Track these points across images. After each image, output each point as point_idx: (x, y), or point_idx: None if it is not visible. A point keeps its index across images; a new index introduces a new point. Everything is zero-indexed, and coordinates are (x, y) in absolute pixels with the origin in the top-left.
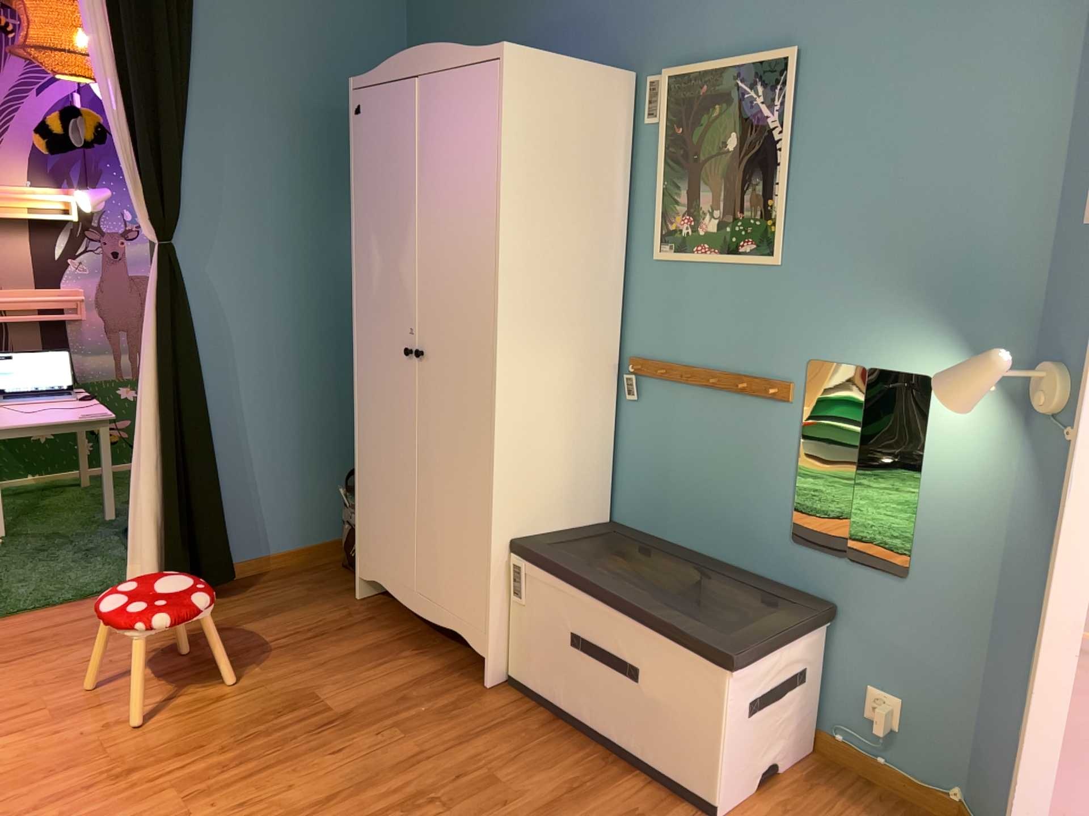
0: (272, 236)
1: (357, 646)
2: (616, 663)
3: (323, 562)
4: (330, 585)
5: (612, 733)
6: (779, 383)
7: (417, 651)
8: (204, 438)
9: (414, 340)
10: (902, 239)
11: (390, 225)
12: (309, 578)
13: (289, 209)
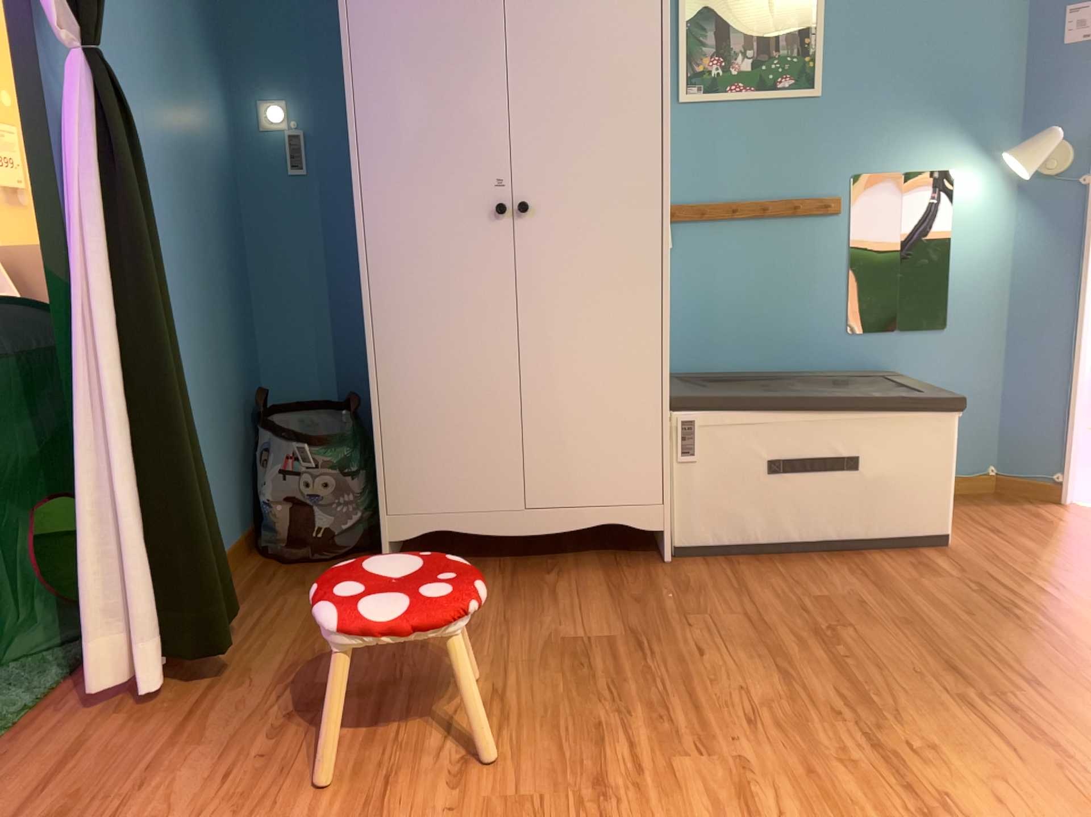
0: (143, 80)
1: (490, 594)
2: (826, 460)
3: (257, 564)
4: (321, 573)
5: (824, 529)
6: (827, 200)
7: (547, 571)
8: (181, 389)
9: (504, 195)
10: (924, 66)
11: (441, 51)
12: (279, 579)
13: (152, 42)
